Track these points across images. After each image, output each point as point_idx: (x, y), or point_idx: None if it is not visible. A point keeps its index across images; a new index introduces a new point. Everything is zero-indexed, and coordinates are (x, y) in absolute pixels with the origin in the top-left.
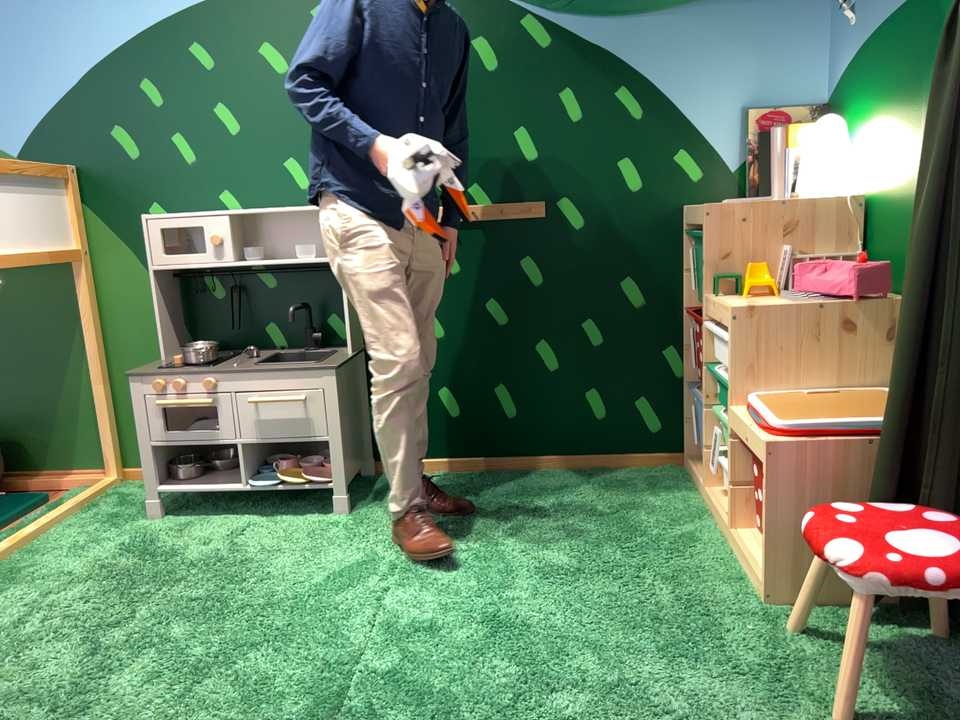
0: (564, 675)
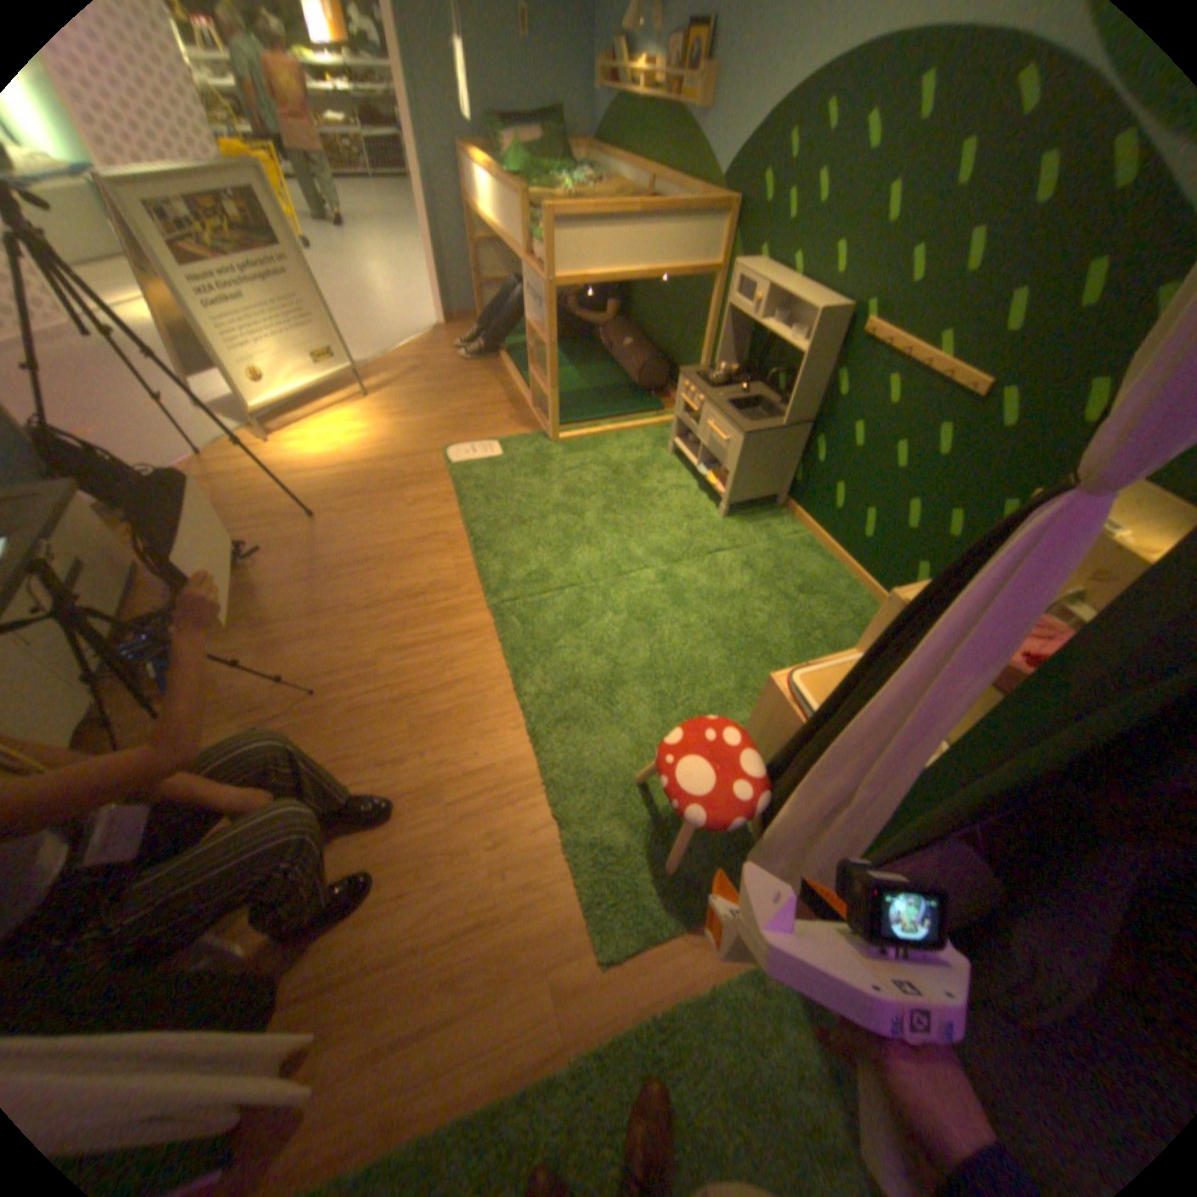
0: (620, 657)
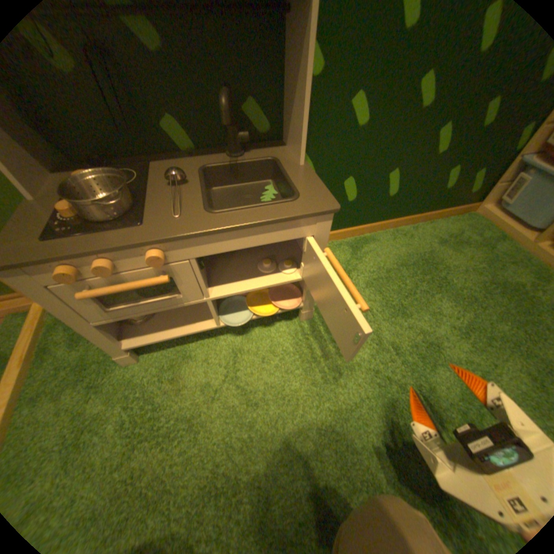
0: None
